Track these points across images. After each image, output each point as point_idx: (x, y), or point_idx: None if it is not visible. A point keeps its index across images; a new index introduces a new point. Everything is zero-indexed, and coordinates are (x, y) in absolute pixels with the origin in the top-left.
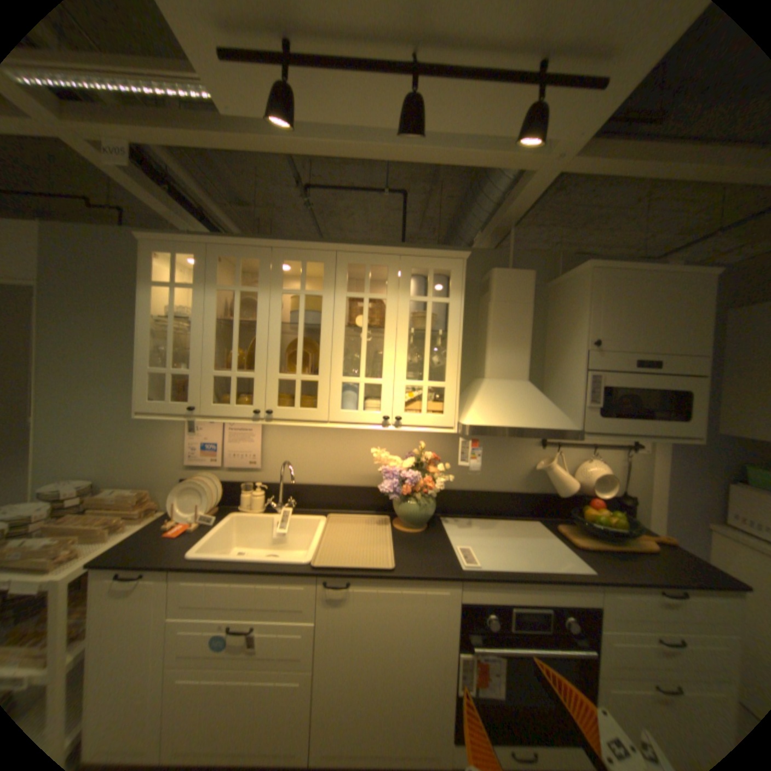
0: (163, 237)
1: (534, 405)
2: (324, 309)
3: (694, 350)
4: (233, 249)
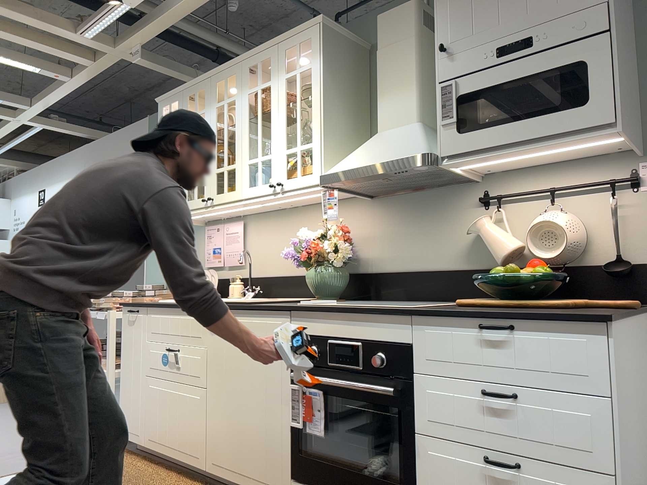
0: (166, 97)
1: (398, 143)
2: (236, 110)
3: (577, 4)
4: (193, 89)
